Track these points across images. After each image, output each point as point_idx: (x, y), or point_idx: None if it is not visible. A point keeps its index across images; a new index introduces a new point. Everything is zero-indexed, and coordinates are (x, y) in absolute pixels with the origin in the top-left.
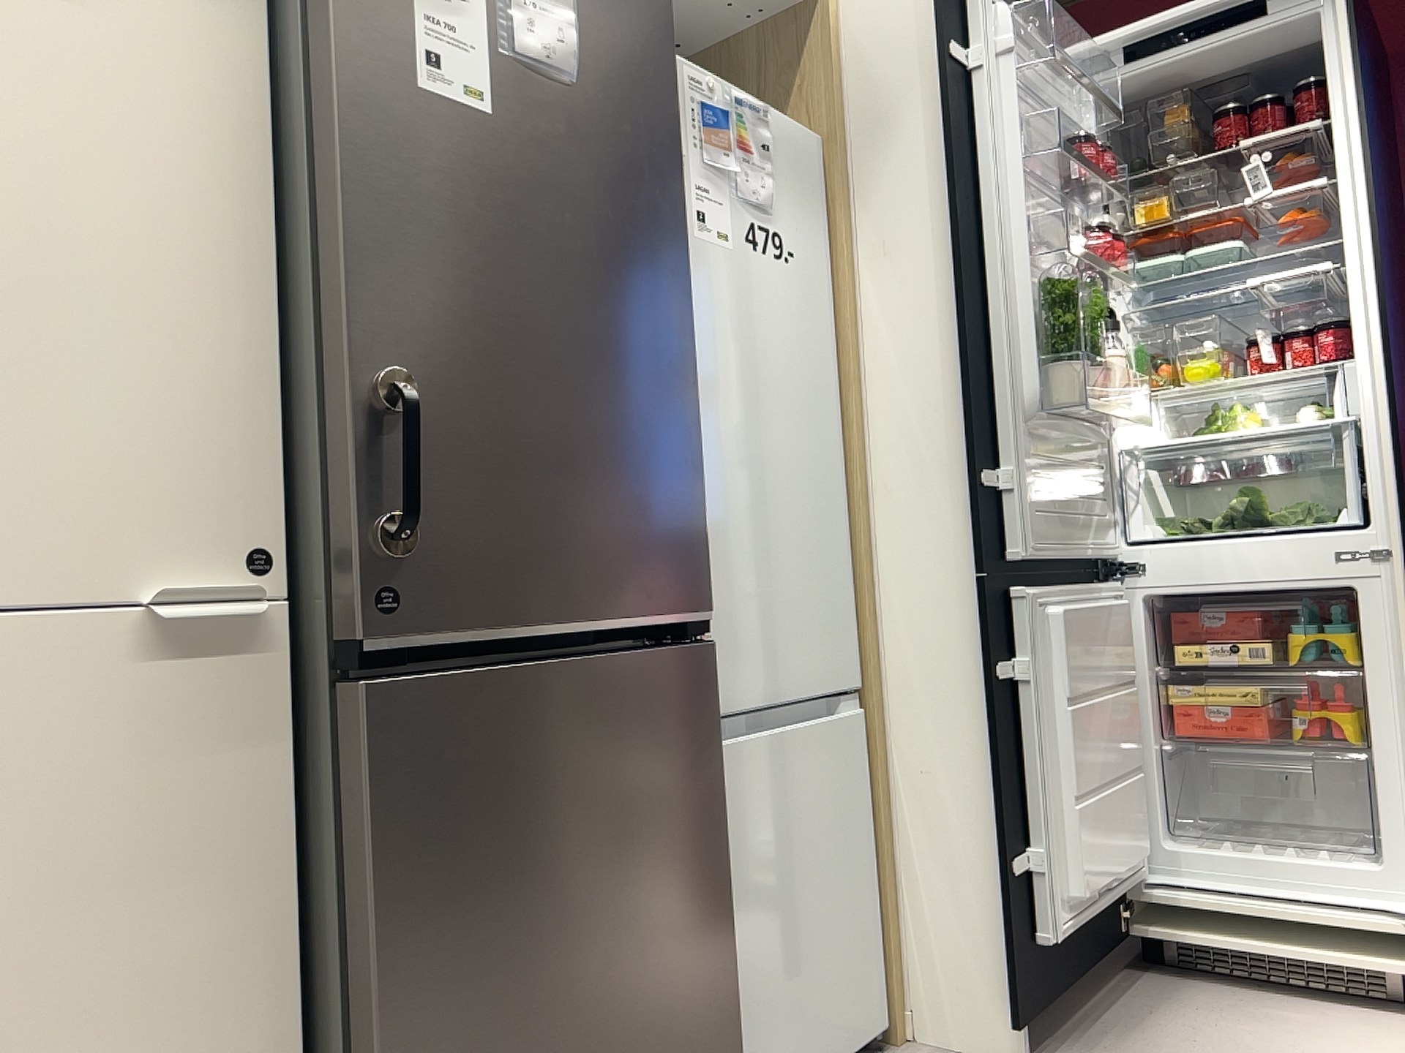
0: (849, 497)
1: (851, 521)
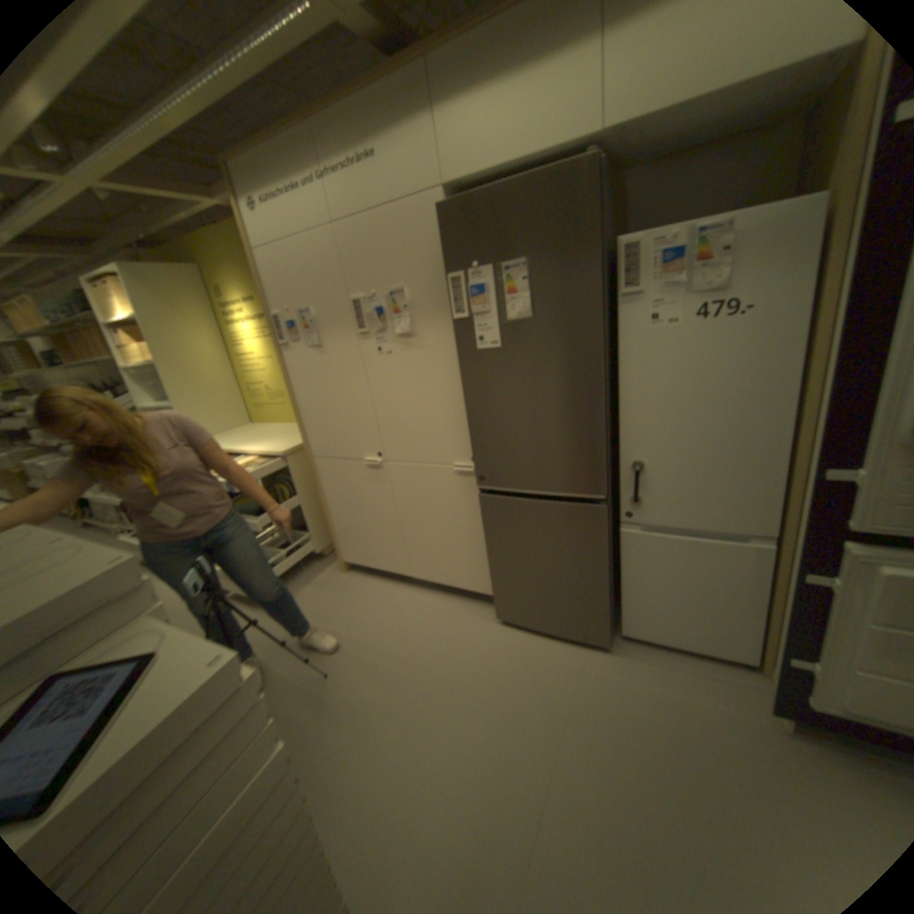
0: (798, 441)
1: (796, 455)
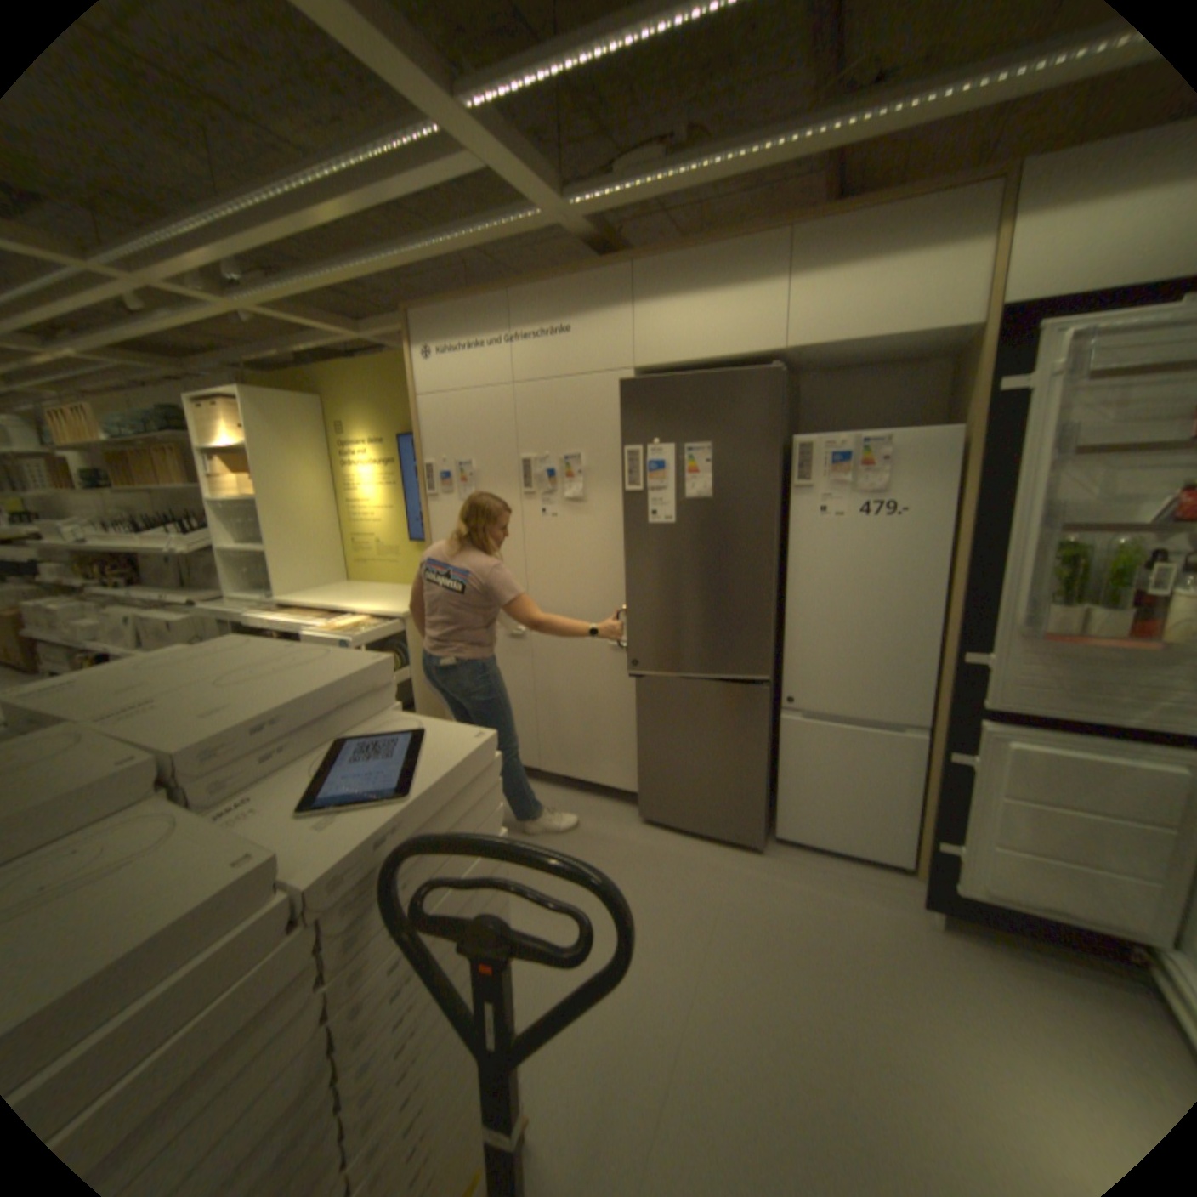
0: (948, 634)
1: (946, 647)
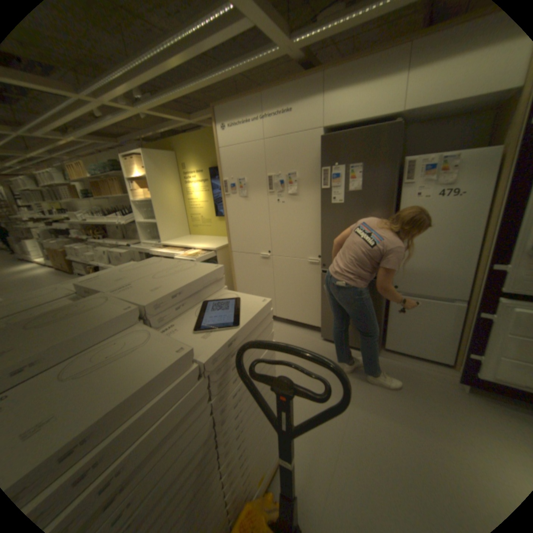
0: (482, 255)
1: (480, 261)
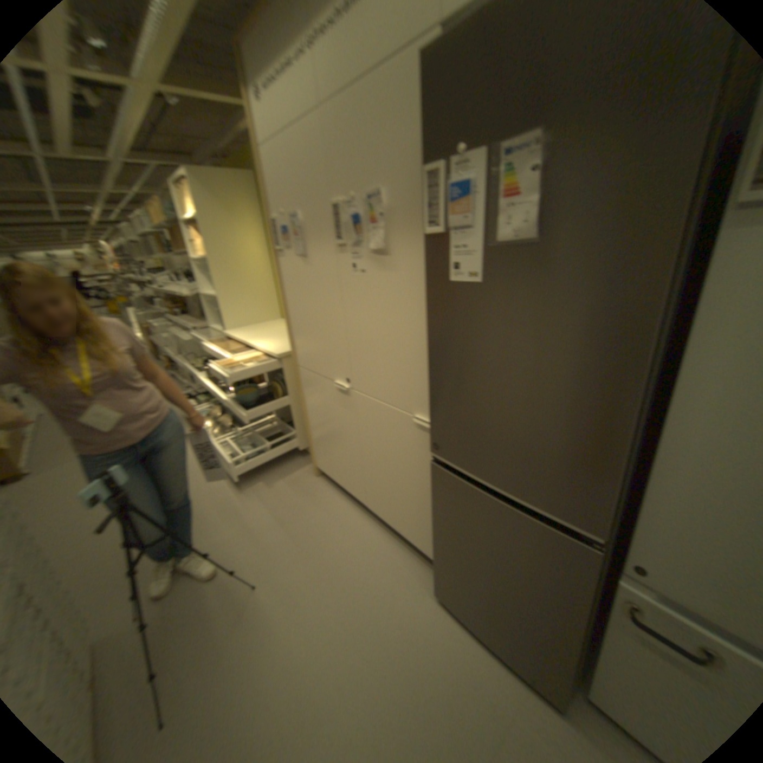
0: None
1: None
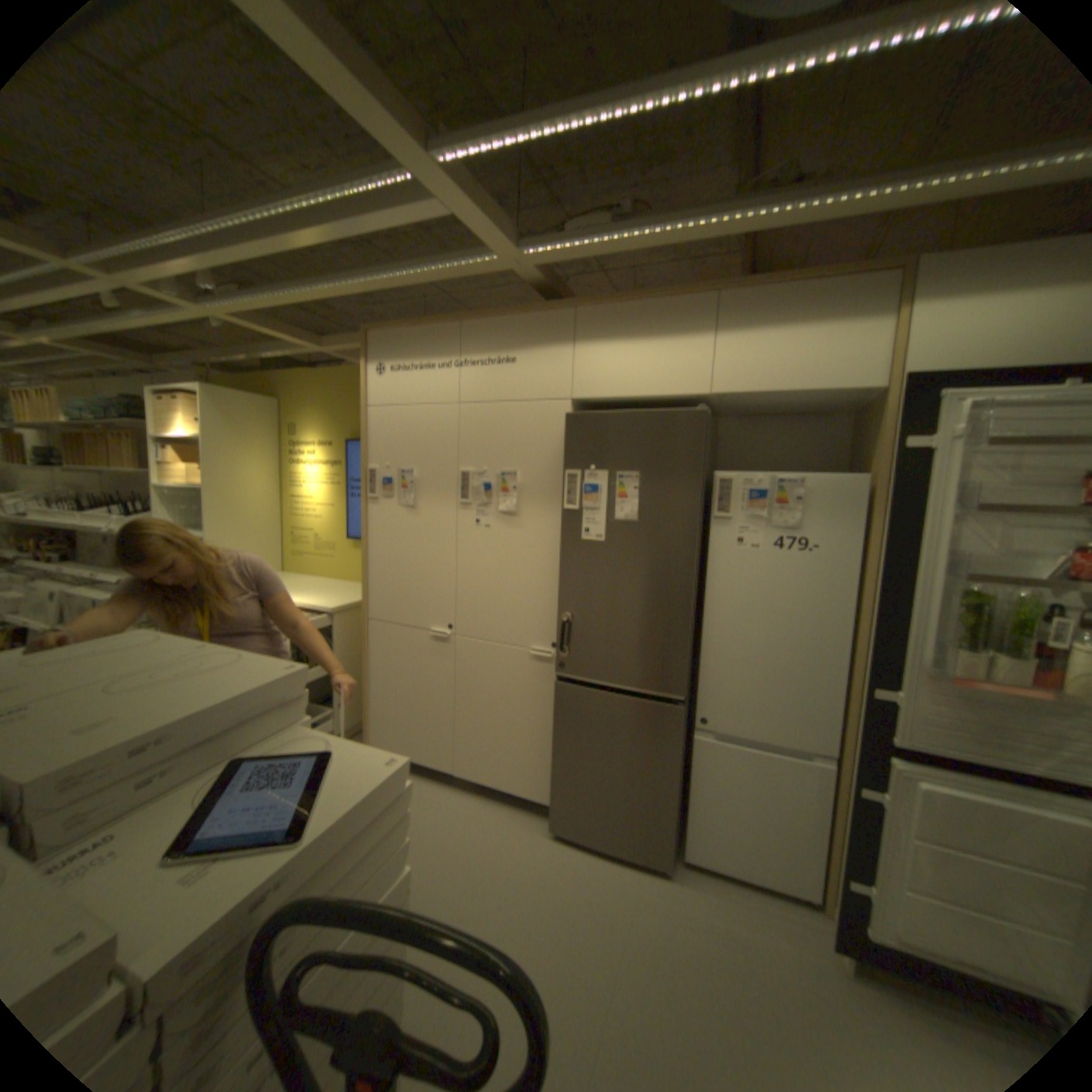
0: (855, 667)
1: (853, 679)
